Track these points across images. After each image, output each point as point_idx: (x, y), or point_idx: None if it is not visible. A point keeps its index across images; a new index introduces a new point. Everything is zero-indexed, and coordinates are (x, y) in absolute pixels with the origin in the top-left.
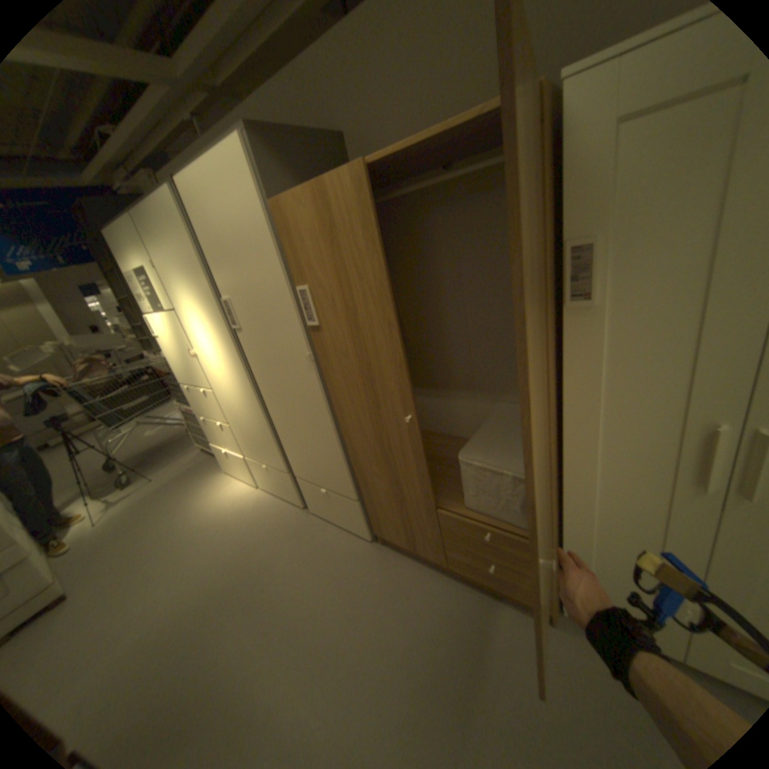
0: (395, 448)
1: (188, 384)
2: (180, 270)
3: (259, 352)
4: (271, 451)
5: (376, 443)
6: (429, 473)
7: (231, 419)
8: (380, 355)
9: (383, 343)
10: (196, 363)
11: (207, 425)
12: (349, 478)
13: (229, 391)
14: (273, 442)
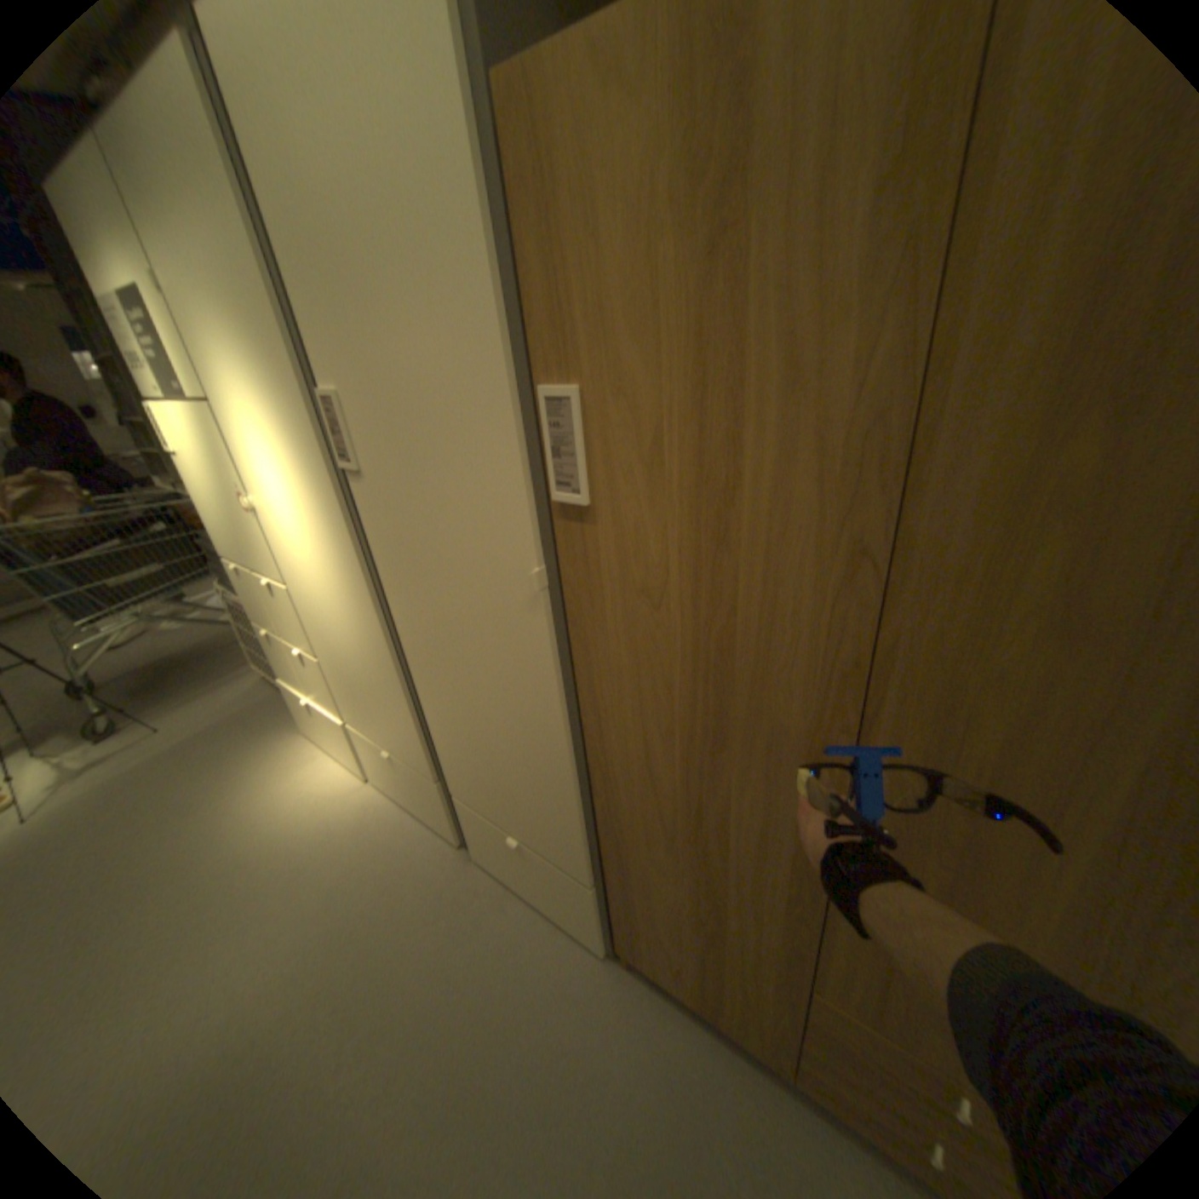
0: (739, 841)
1: (239, 563)
2: (219, 303)
3: (402, 536)
4: (404, 735)
5: (683, 813)
6: (826, 925)
7: (325, 653)
8: (778, 628)
9: (803, 599)
10: (256, 526)
11: (275, 648)
12: (583, 846)
13: (324, 600)
14: (411, 720)
